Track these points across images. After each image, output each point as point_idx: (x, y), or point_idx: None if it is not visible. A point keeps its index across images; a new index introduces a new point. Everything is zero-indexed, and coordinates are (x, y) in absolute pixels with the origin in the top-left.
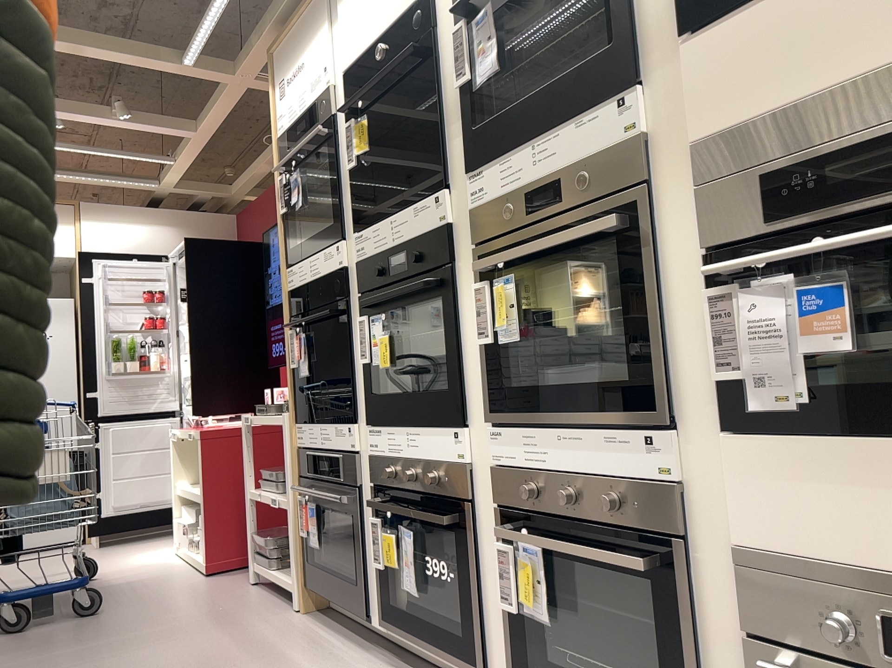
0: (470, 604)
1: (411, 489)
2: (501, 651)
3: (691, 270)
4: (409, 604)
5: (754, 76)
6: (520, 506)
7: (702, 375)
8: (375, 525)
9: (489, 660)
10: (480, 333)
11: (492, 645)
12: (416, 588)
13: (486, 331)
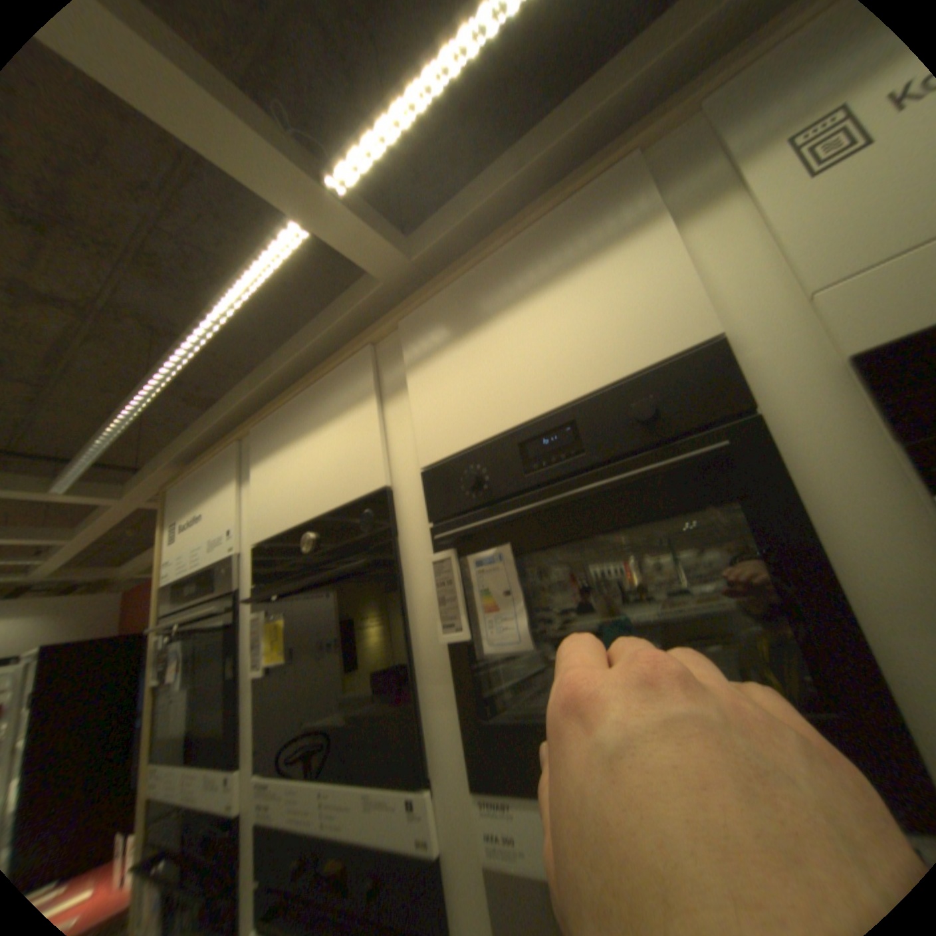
0: None
1: None
2: None
3: None
4: None
5: None
6: None
7: None
8: None
9: None
10: None
11: None
12: None
13: None
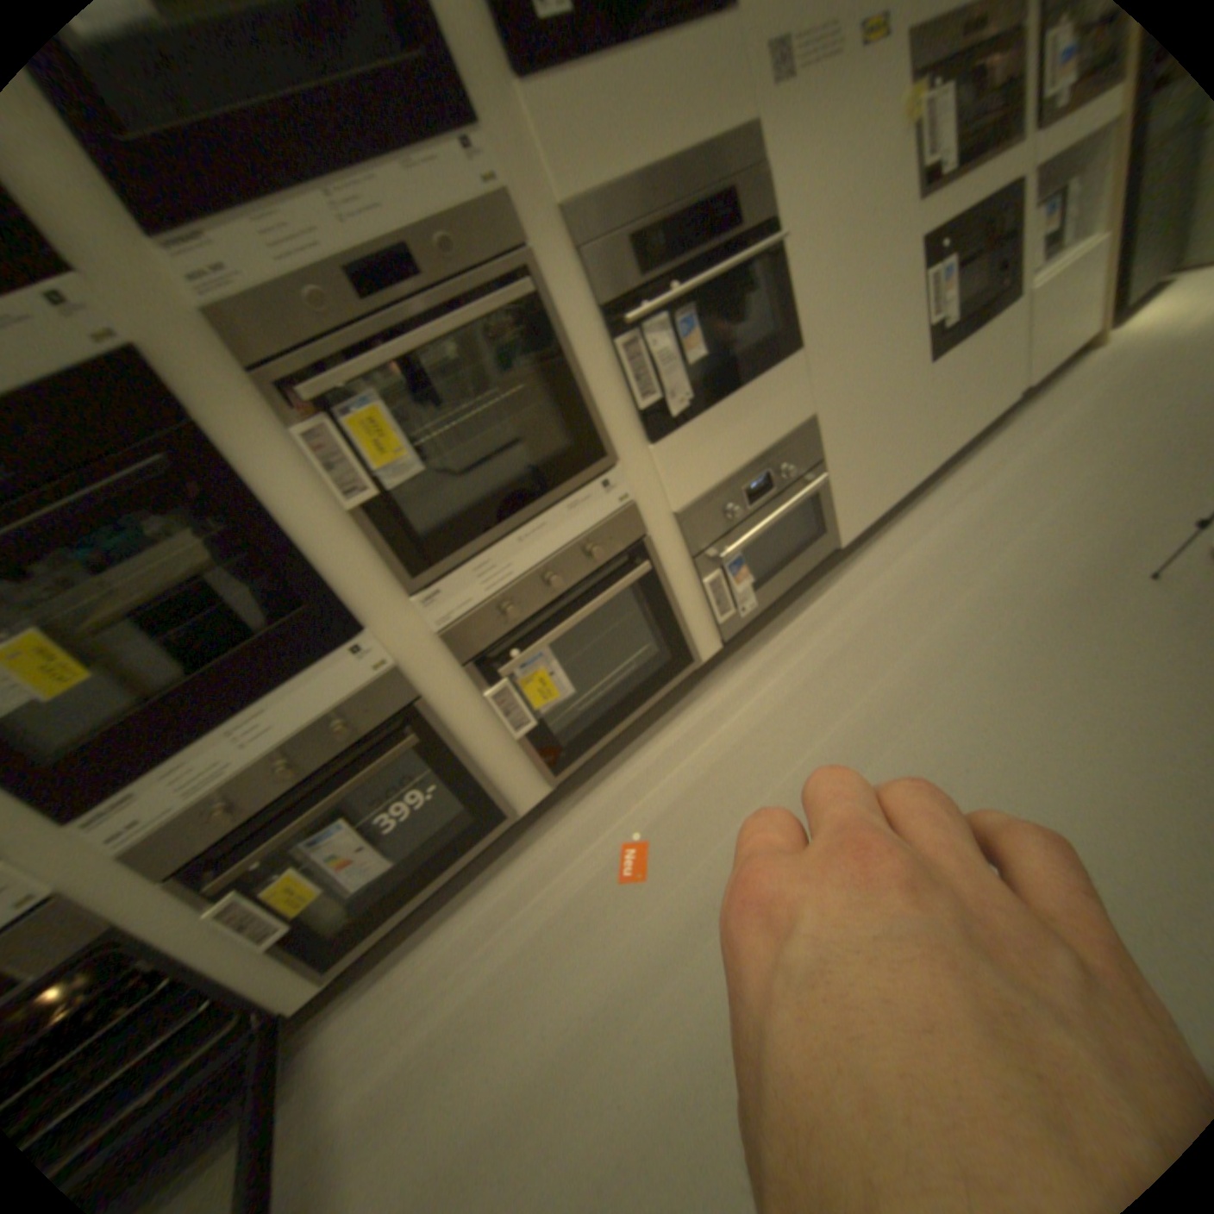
0: (472, 784)
1: (293, 787)
2: (523, 776)
3: (590, 327)
4: (347, 914)
5: (602, 137)
6: (499, 637)
7: (622, 411)
8: (225, 912)
9: (507, 803)
10: (339, 496)
11: (507, 787)
12: (389, 859)
13: (362, 484)
